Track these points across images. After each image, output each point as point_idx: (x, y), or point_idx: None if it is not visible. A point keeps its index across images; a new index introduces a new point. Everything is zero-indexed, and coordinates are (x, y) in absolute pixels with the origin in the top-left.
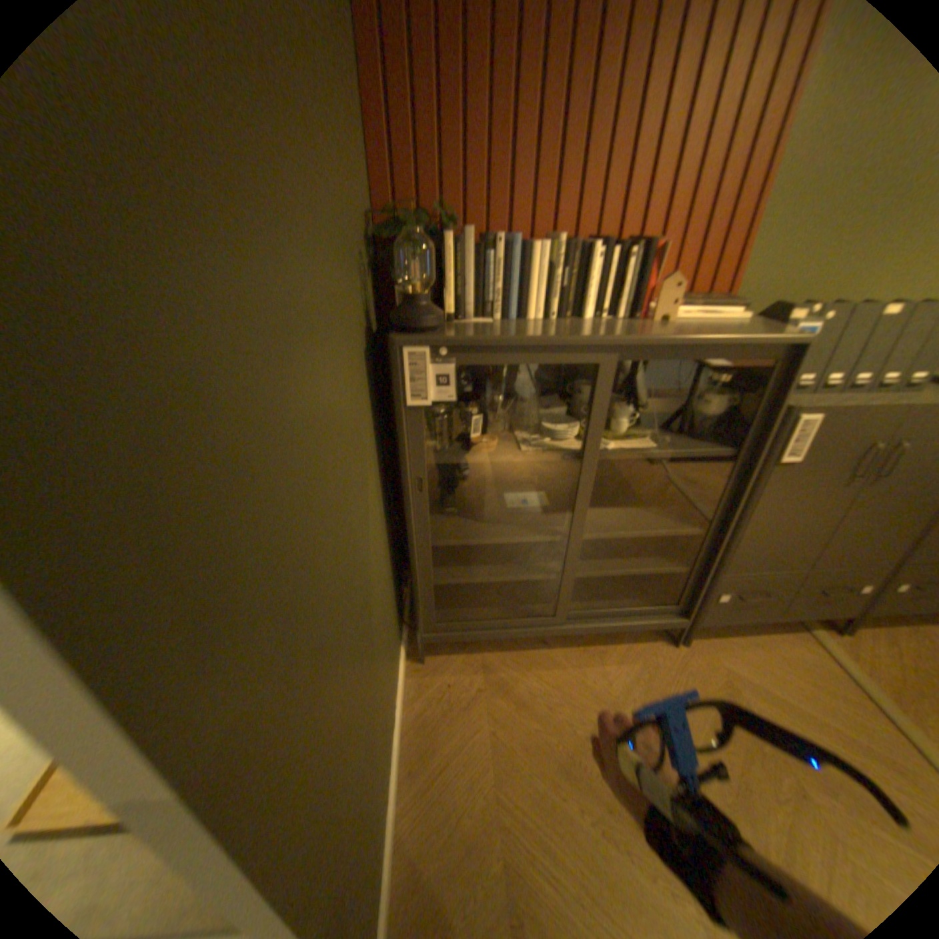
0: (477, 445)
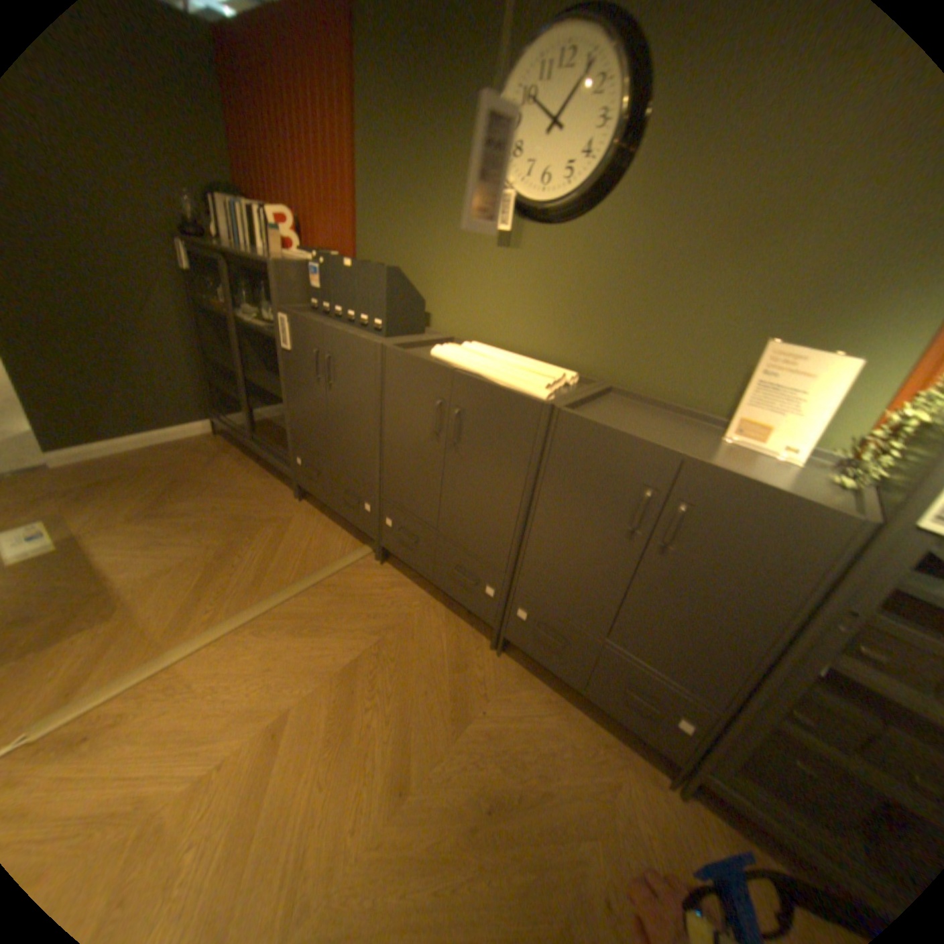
0: (211, 299)
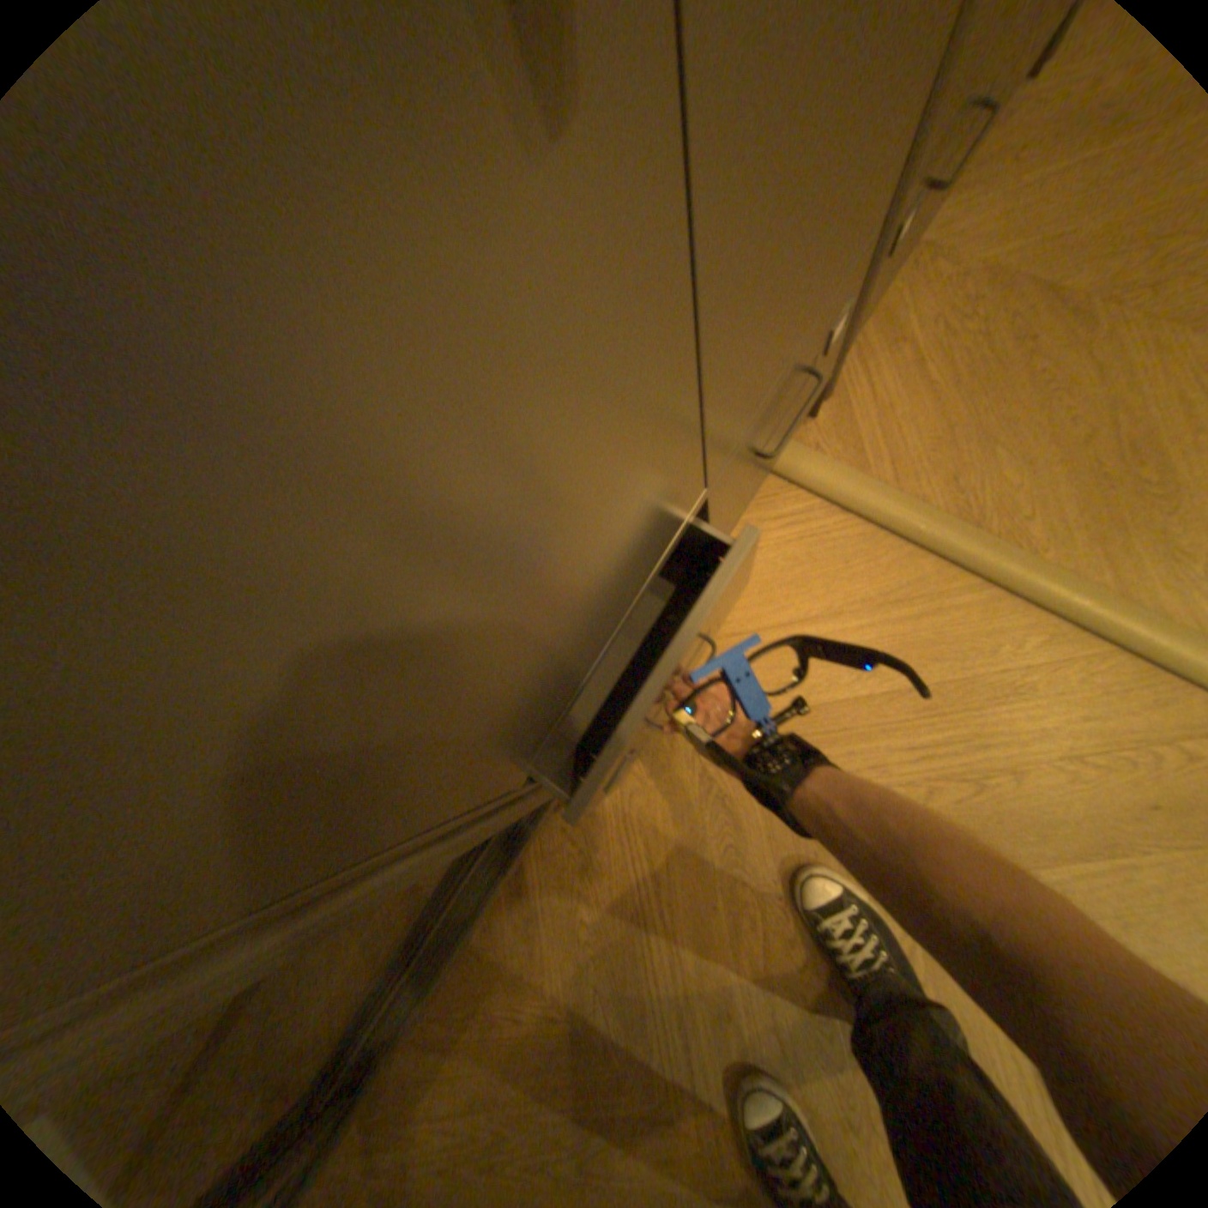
0: None
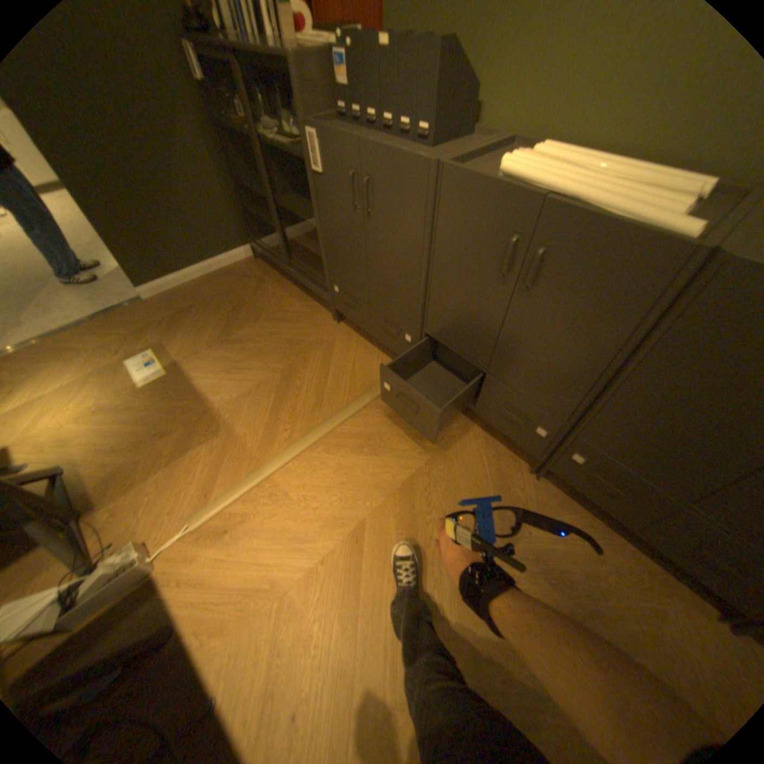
0: (231, 116)
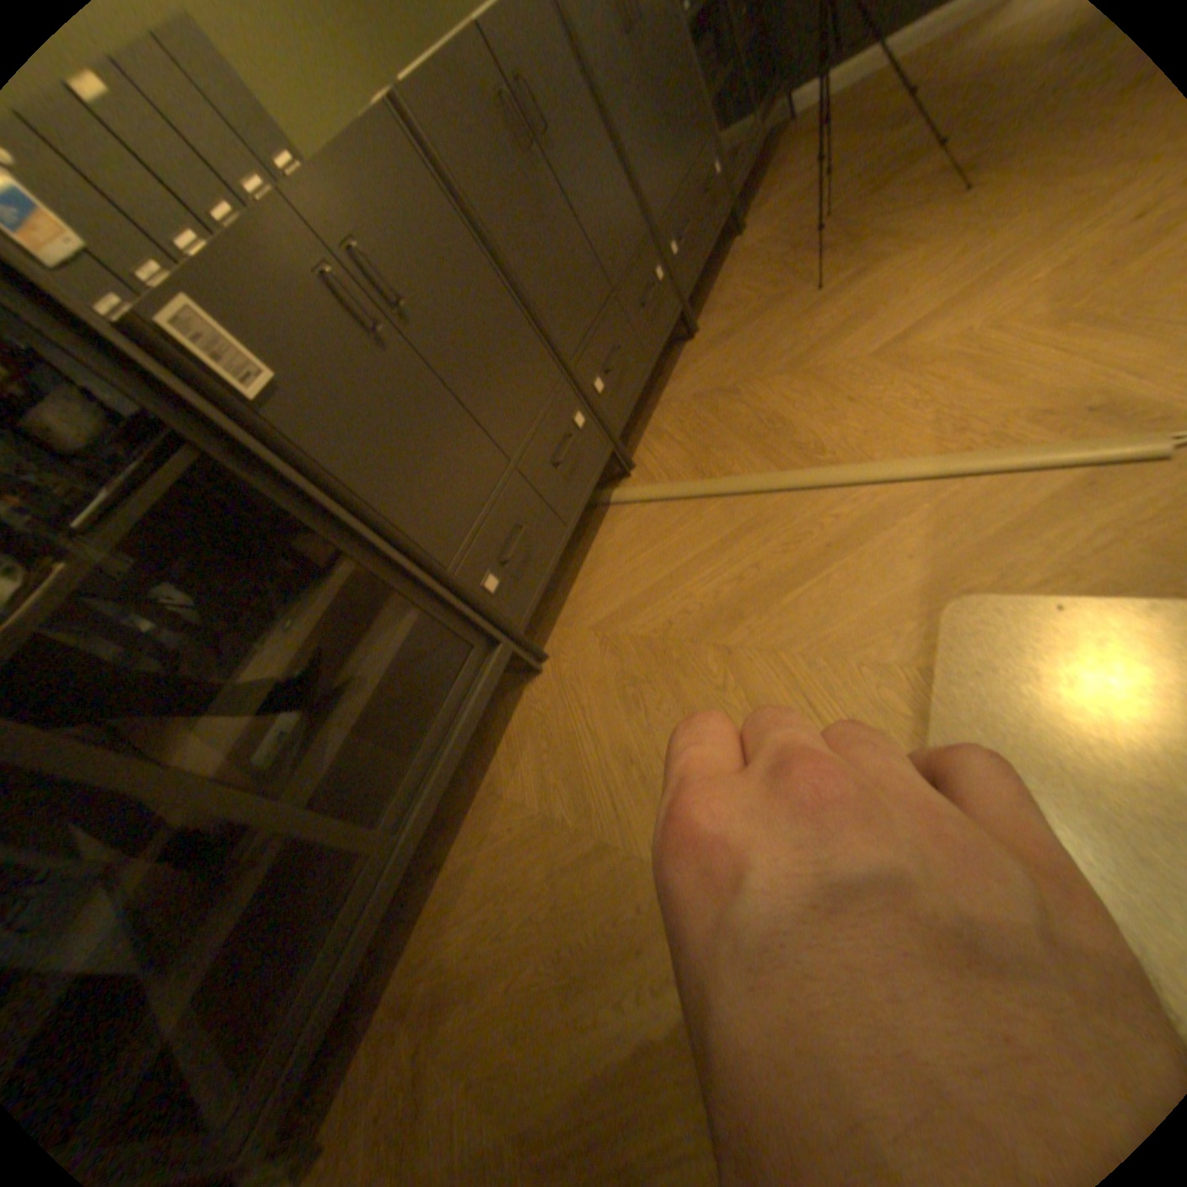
0: None
